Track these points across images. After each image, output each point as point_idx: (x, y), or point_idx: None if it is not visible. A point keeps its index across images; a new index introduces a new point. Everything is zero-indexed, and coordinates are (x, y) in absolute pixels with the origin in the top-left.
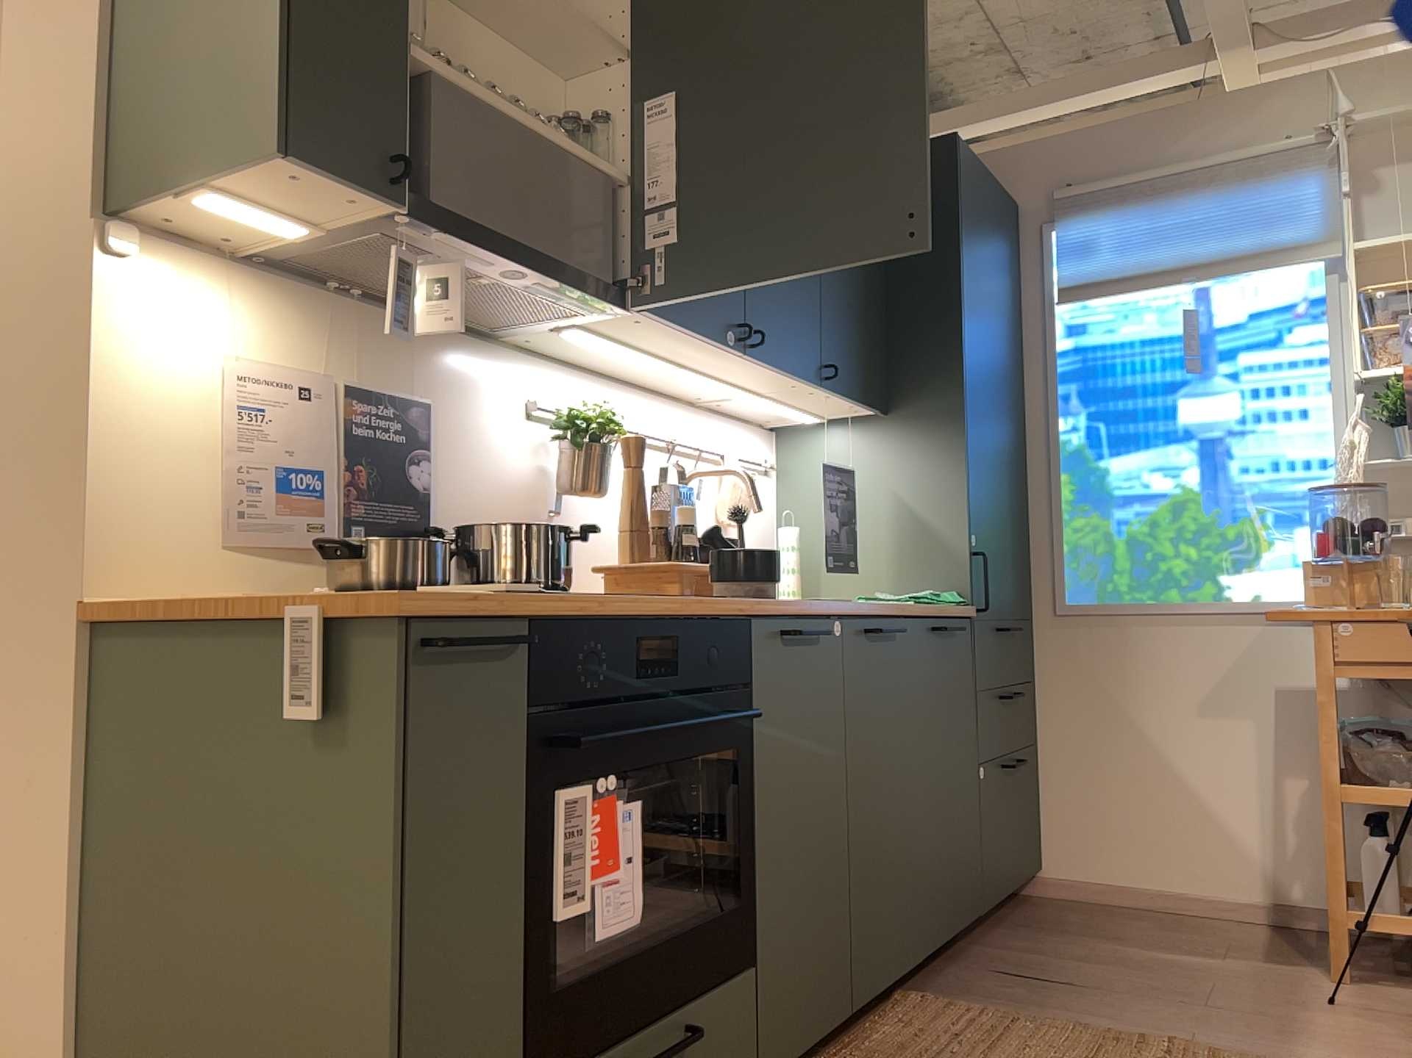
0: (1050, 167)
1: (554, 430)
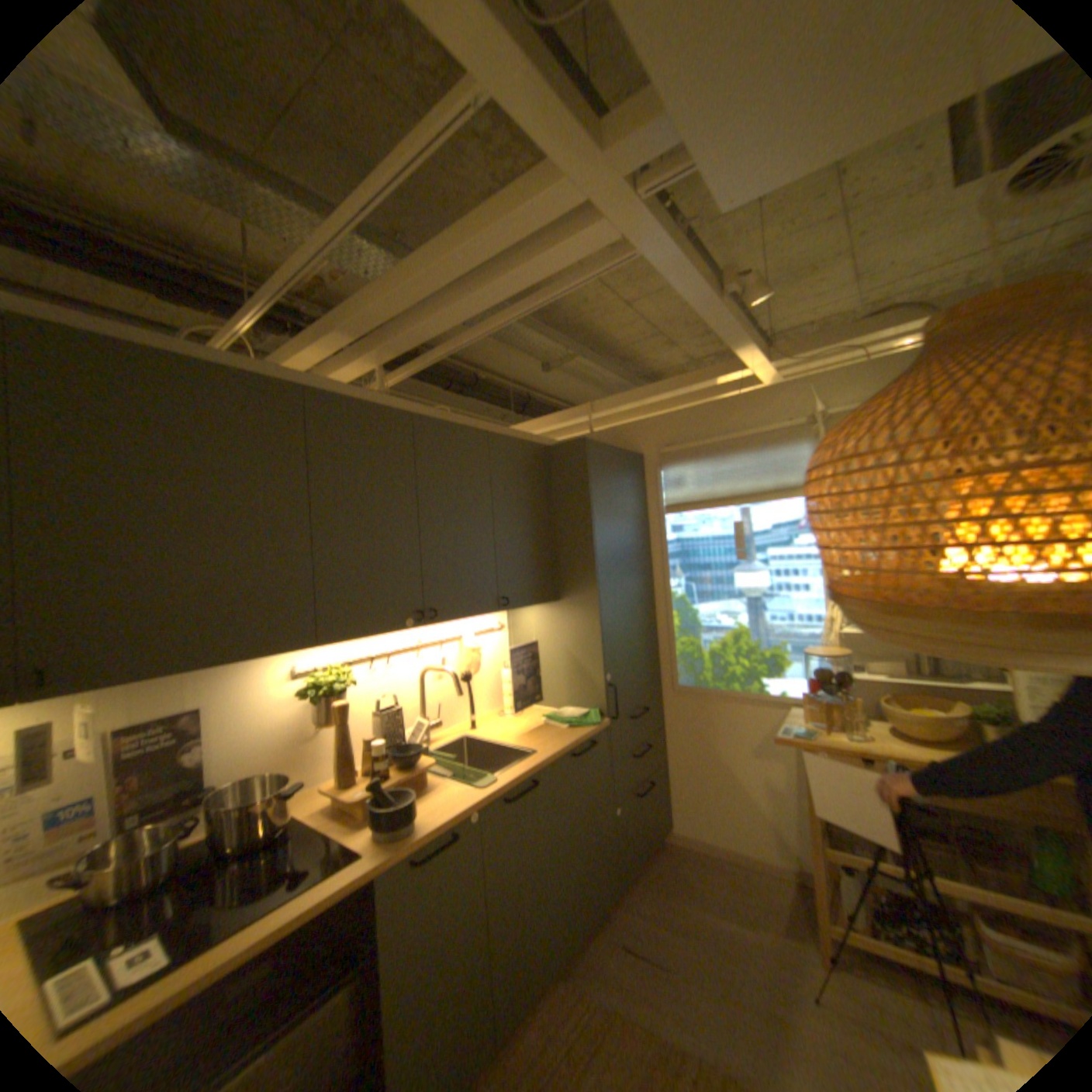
0: (658, 432)
1: (300, 694)
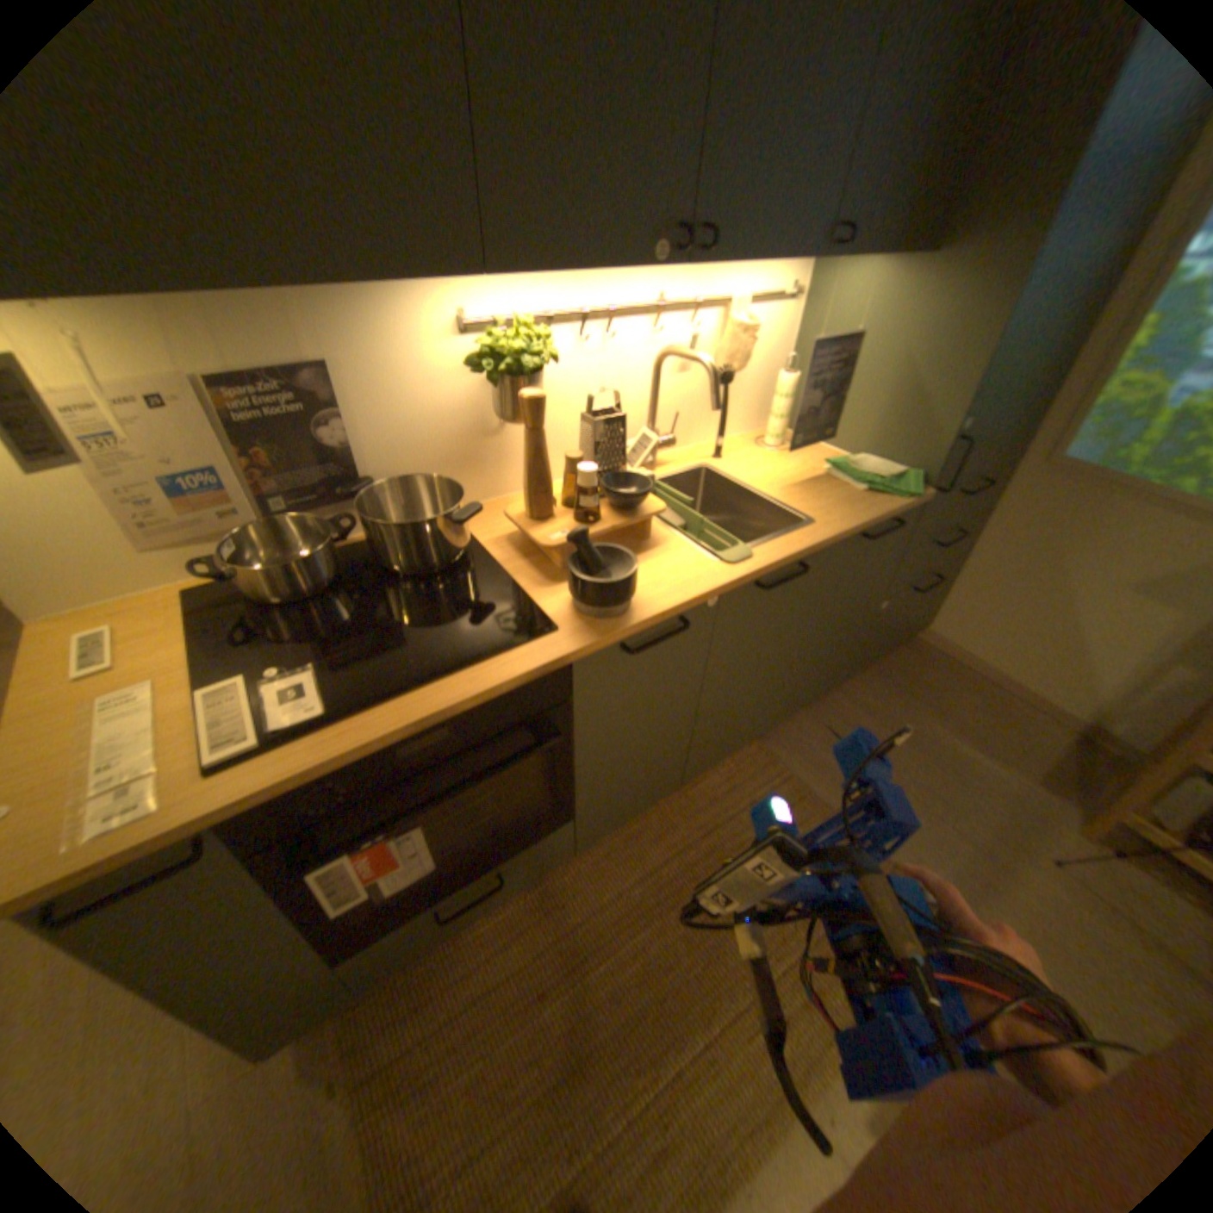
0: None
1: (472, 363)
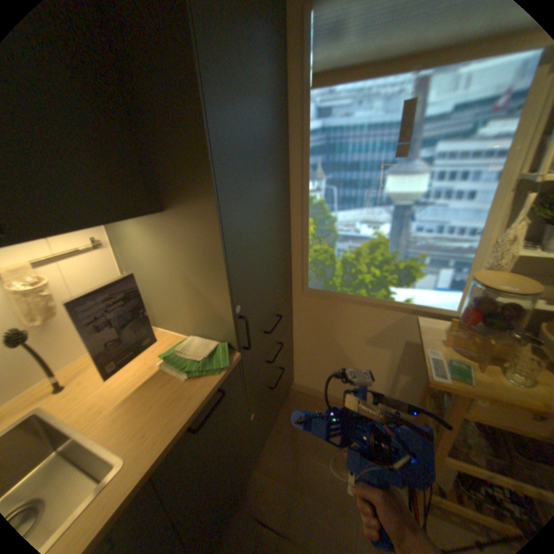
0: None
1: None
